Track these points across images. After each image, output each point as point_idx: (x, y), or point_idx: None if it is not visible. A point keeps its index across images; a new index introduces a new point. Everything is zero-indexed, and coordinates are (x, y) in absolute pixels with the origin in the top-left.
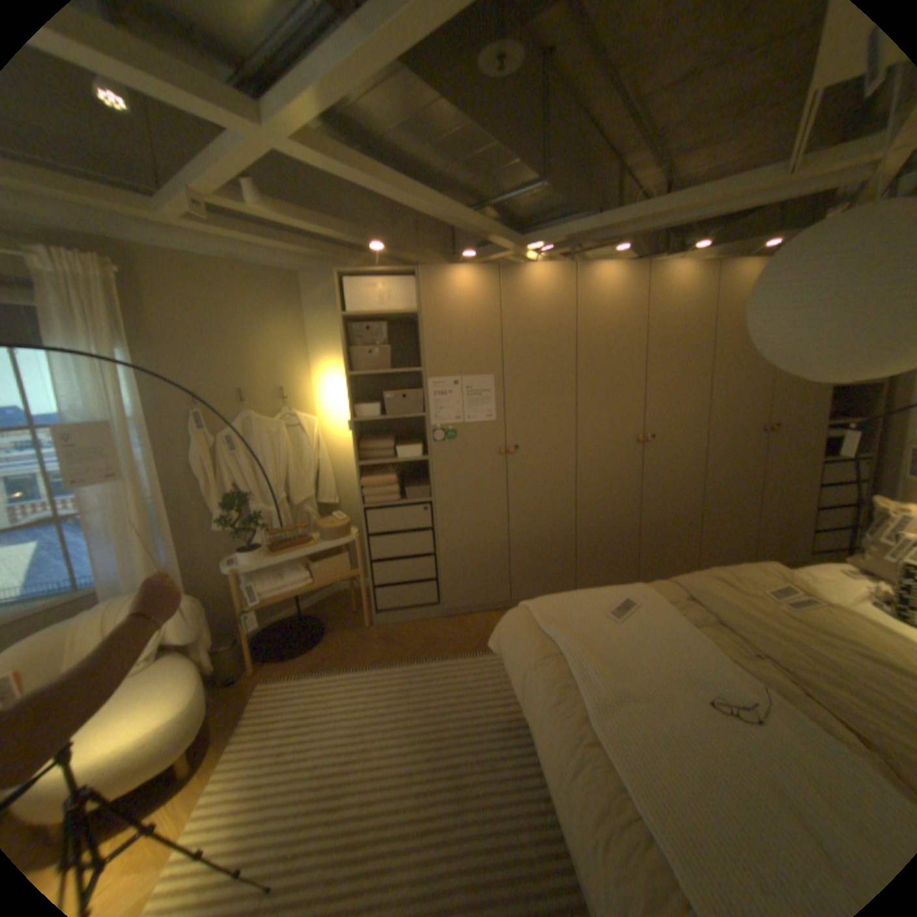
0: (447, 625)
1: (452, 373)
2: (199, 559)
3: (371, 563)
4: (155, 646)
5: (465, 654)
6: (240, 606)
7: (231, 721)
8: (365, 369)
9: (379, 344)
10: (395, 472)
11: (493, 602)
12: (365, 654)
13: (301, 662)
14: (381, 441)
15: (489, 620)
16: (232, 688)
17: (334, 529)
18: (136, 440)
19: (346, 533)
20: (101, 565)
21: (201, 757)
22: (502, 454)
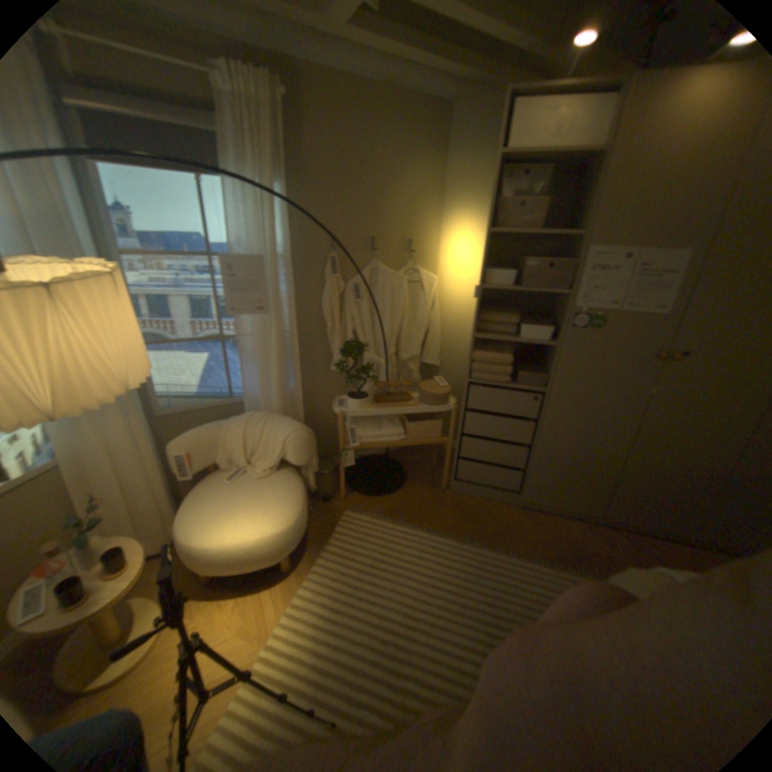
0: (525, 518)
1: (629, 241)
2: (319, 391)
3: (462, 435)
4: (279, 460)
5: (543, 561)
6: (345, 443)
7: (325, 534)
8: (511, 226)
9: (537, 194)
10: (510, 350)
11: (584, 513)
12: (440, 517)
13: (383, 502)
14: (506, 313)
15: (574, 530)
16: (329, 503)
17: (435, 395)
18: (284, 277)
19: (446, 401)
20: (250, 382)
21: (300, 558)
22: (662, 359)
